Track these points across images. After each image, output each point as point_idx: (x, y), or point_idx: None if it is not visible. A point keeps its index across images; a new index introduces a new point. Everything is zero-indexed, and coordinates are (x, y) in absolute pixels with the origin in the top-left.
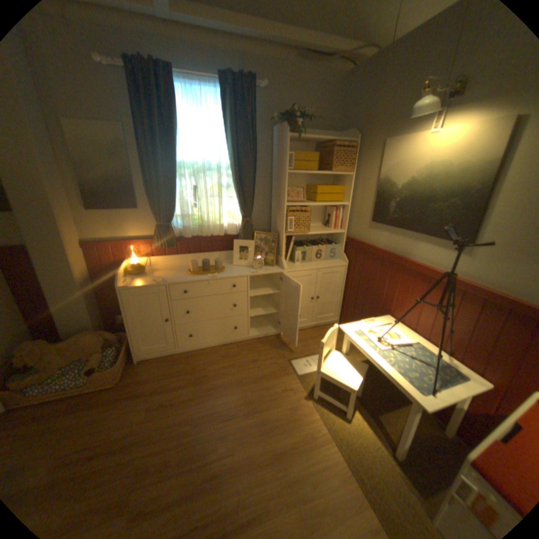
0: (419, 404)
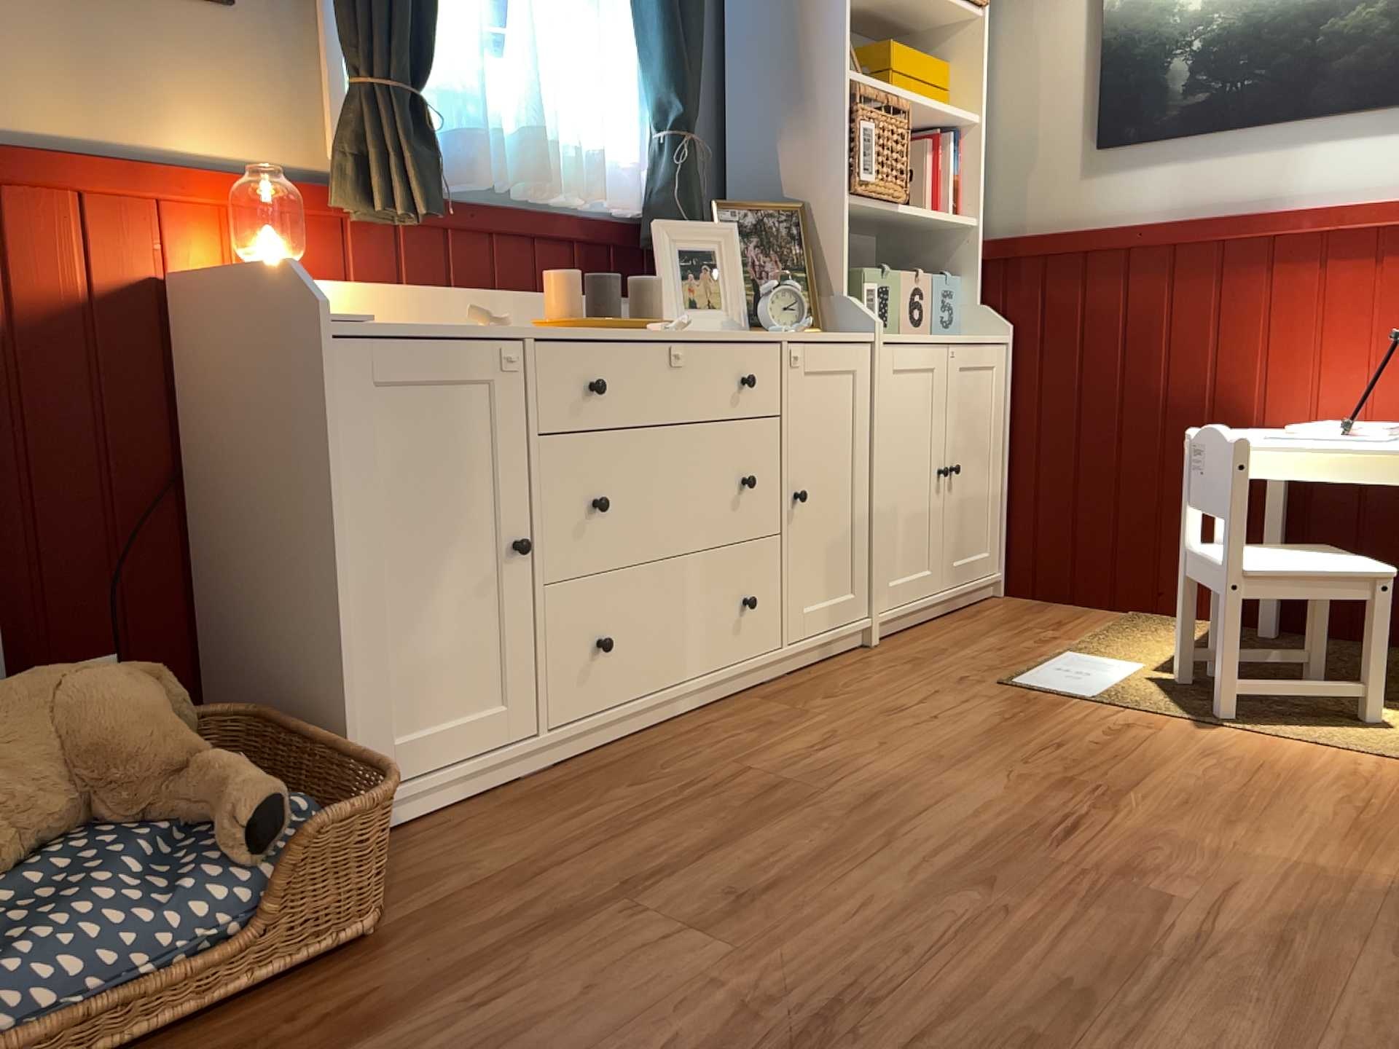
0: None
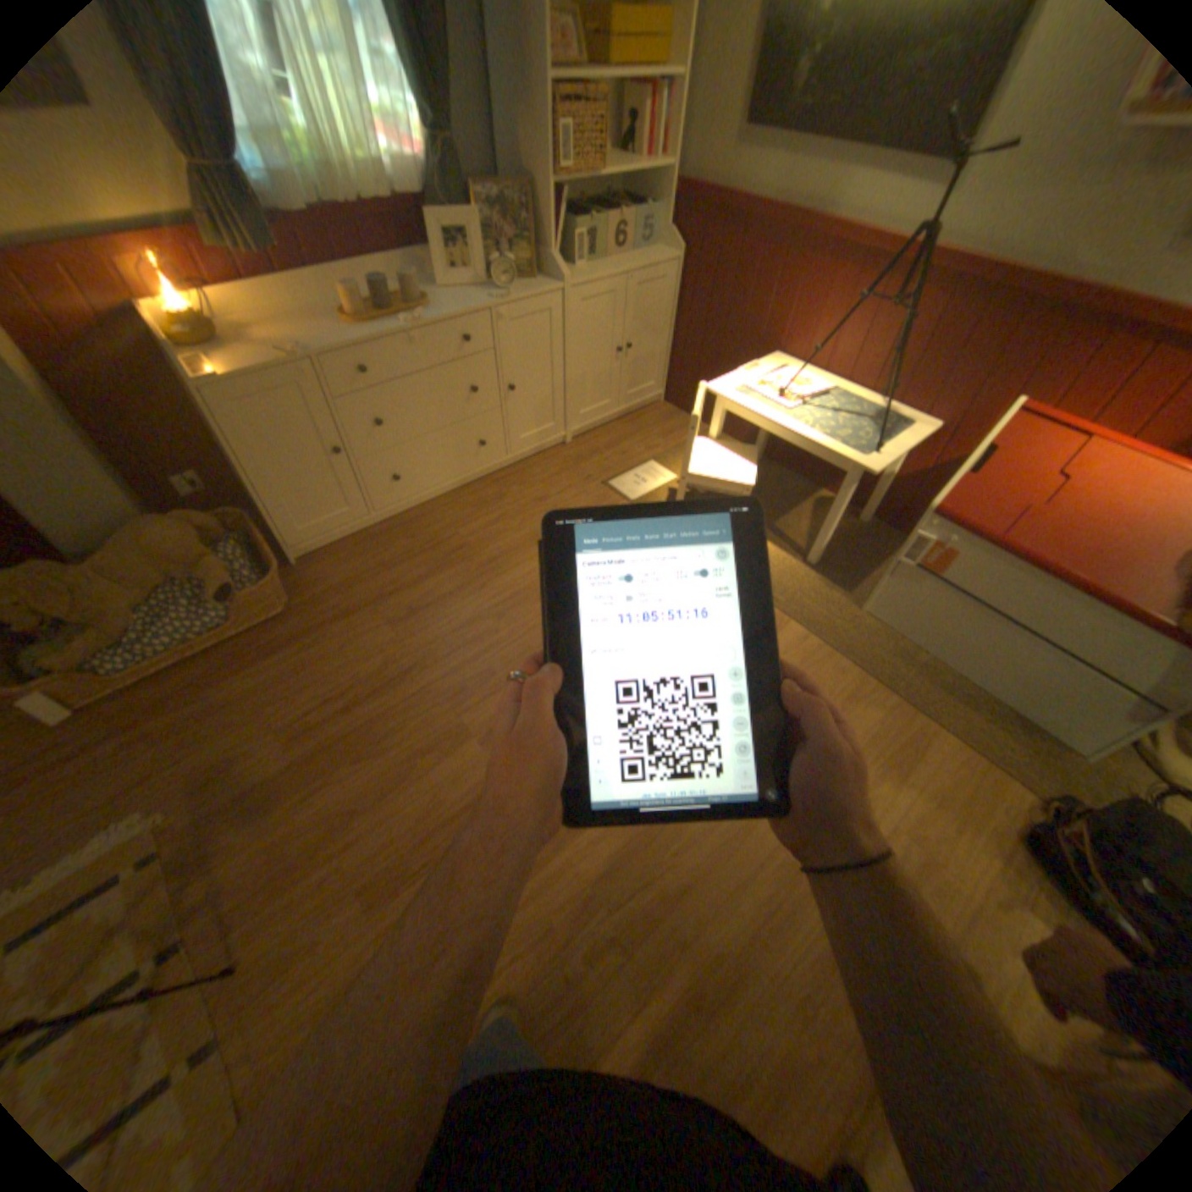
0: (859, 469)
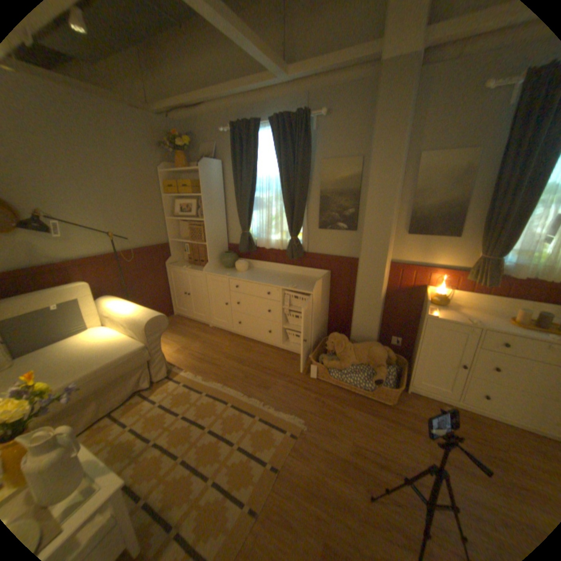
0: None
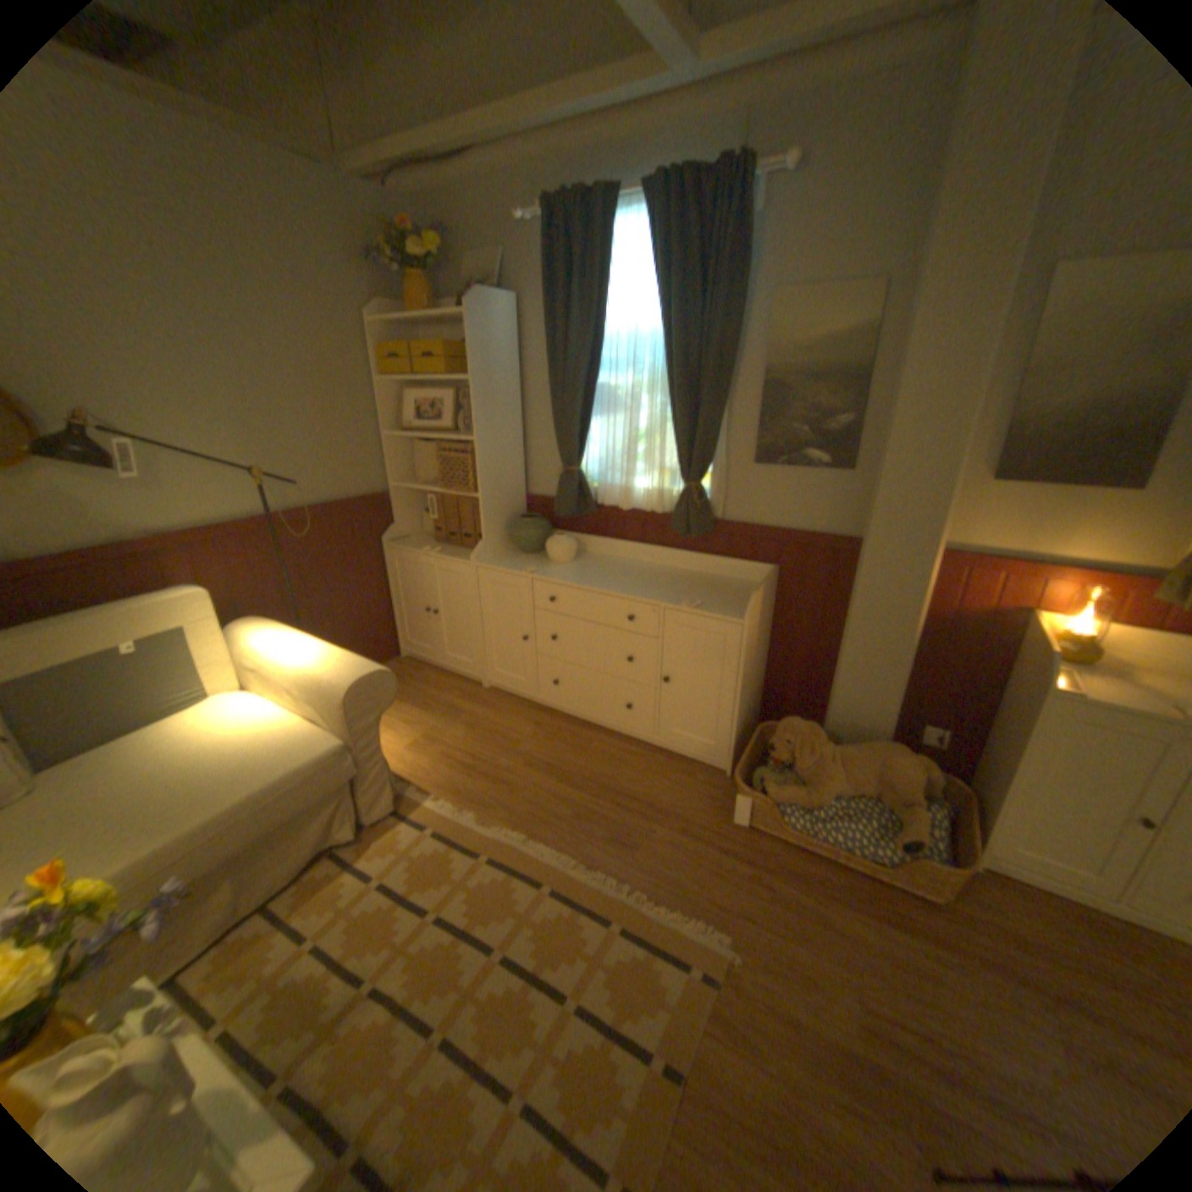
0: None
